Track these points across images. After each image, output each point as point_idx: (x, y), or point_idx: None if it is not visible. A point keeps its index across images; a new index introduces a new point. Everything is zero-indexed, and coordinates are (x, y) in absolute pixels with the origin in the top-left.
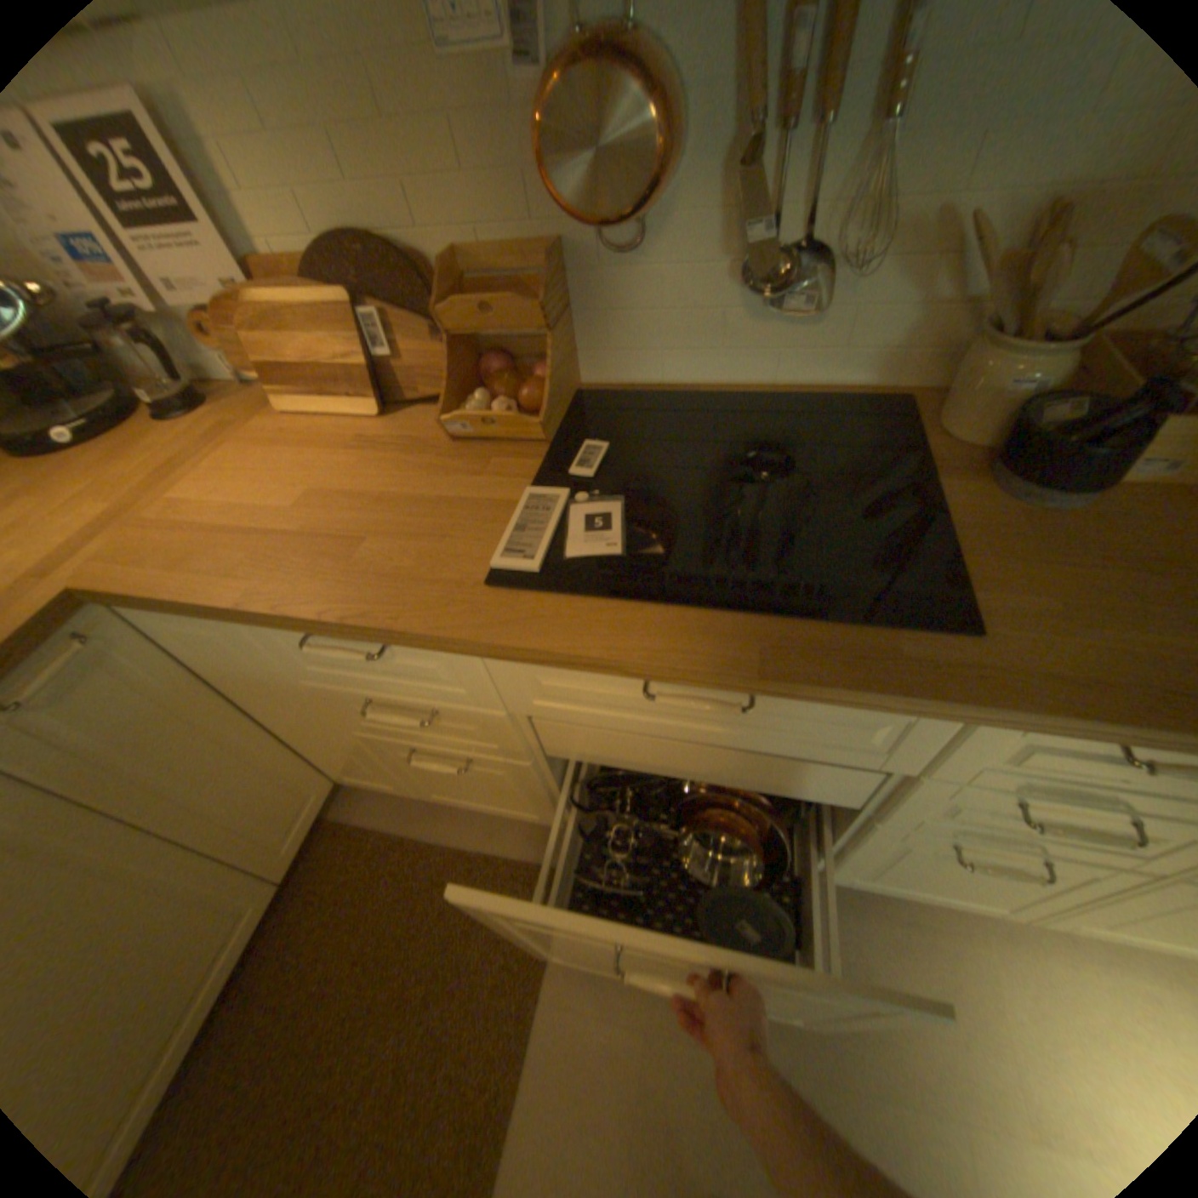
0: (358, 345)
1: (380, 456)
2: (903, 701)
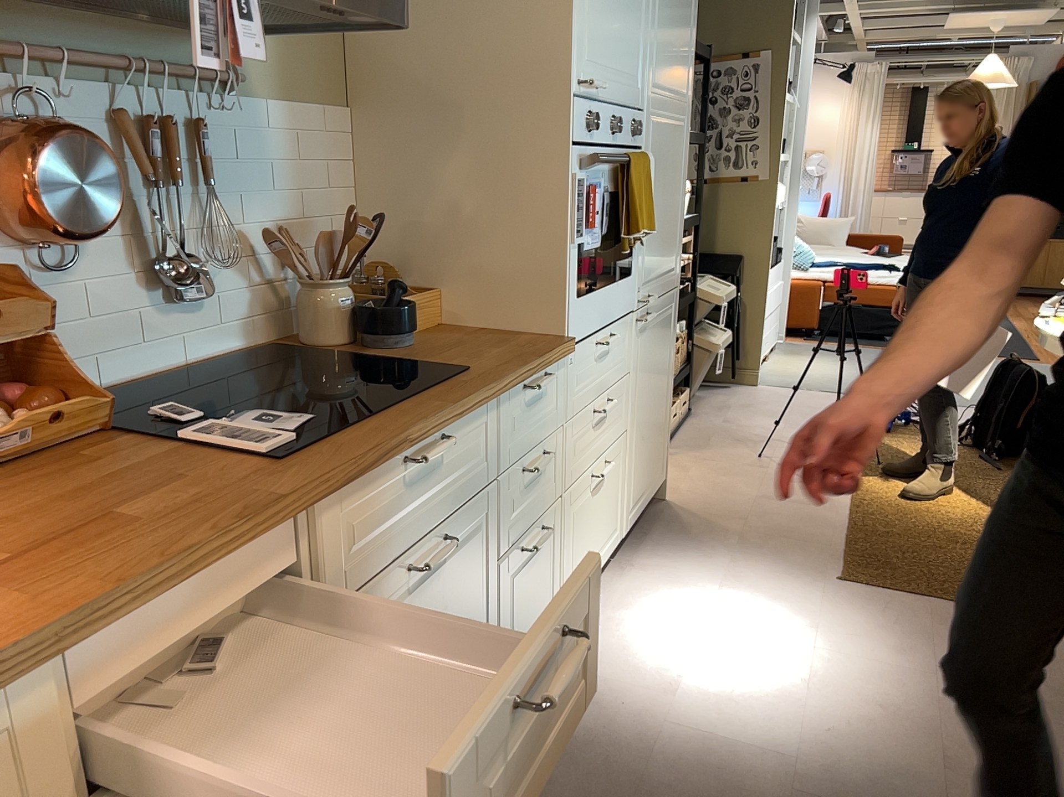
0: None
1: None
2: (486, 392)
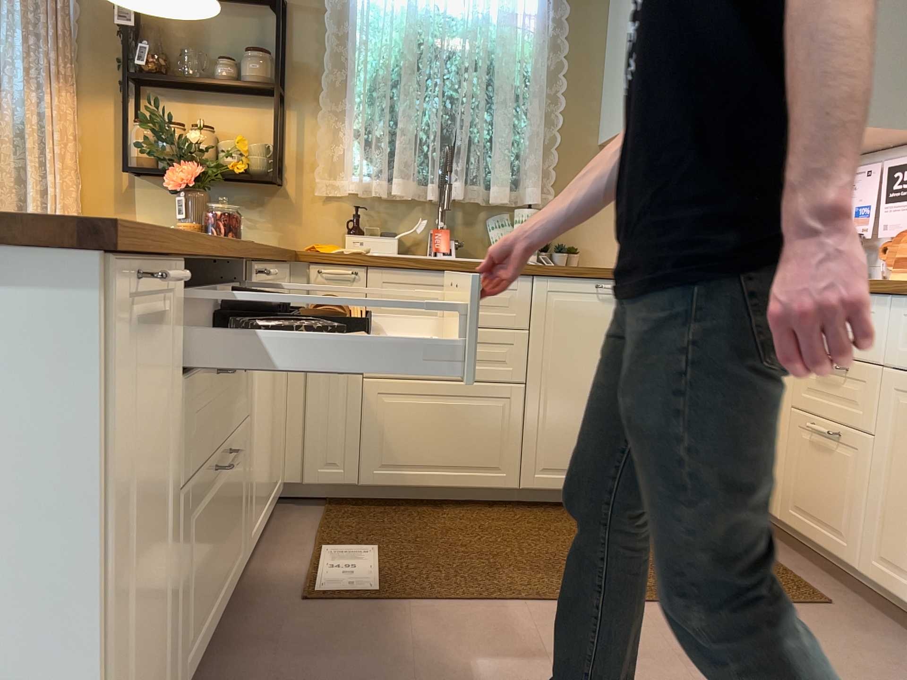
0: None
1: None
2: None
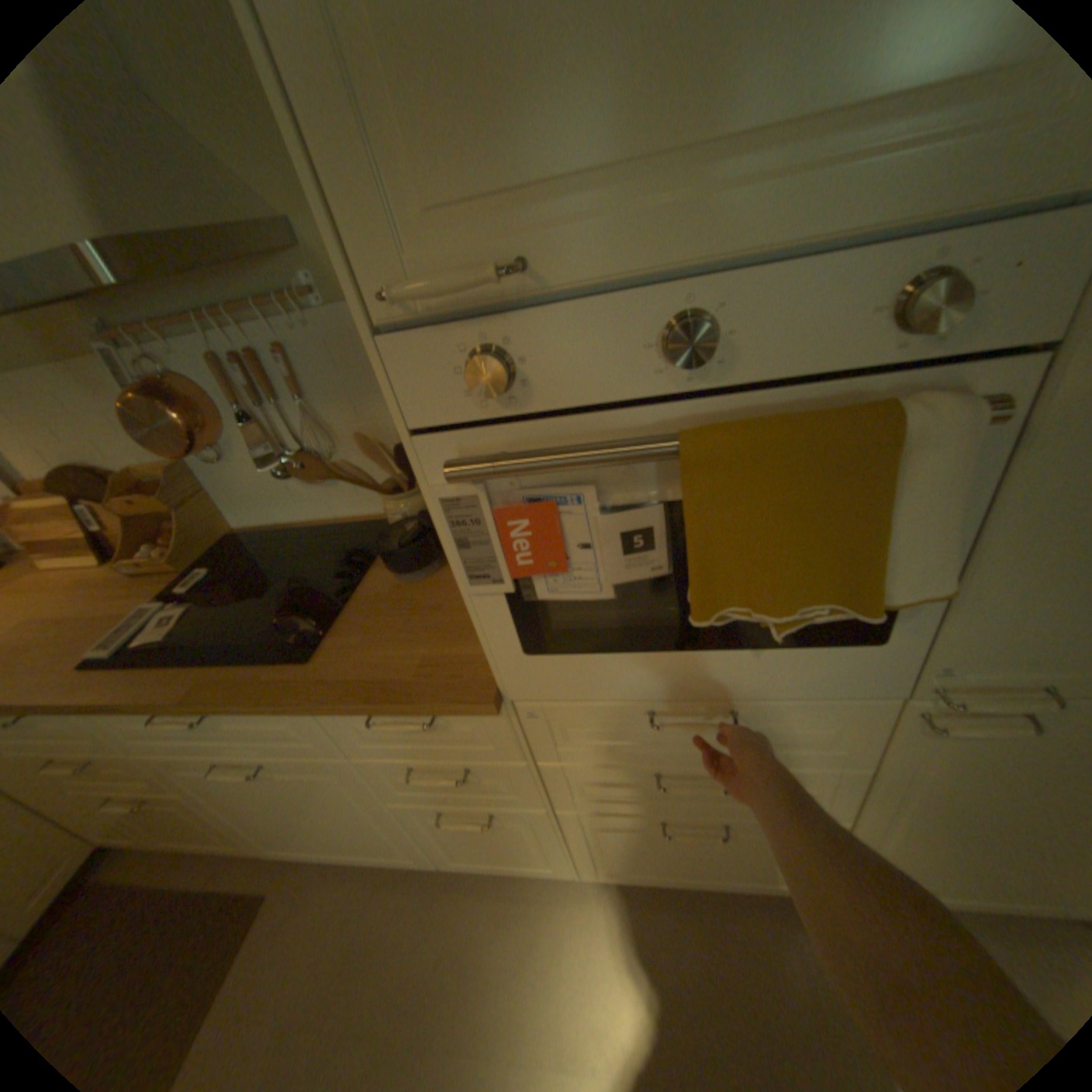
0: (78, 528)
1: (80, 595)
2: (244, 708)
